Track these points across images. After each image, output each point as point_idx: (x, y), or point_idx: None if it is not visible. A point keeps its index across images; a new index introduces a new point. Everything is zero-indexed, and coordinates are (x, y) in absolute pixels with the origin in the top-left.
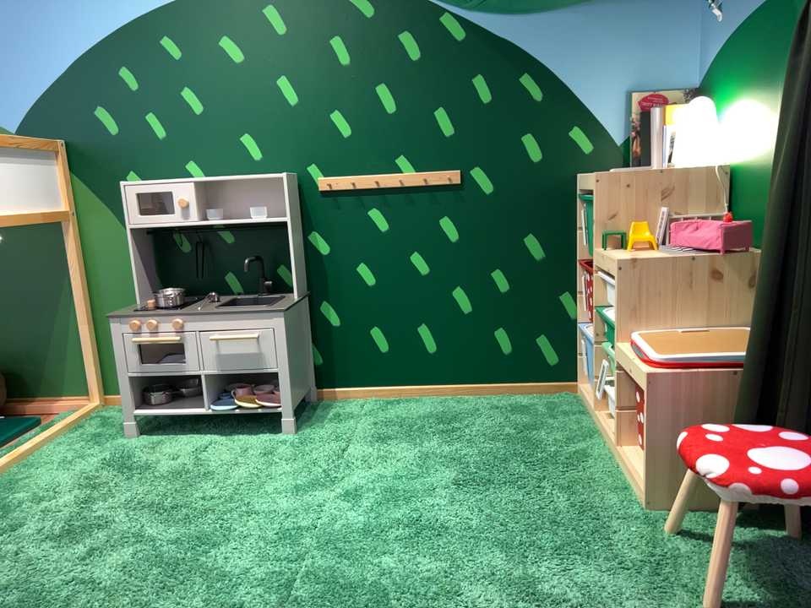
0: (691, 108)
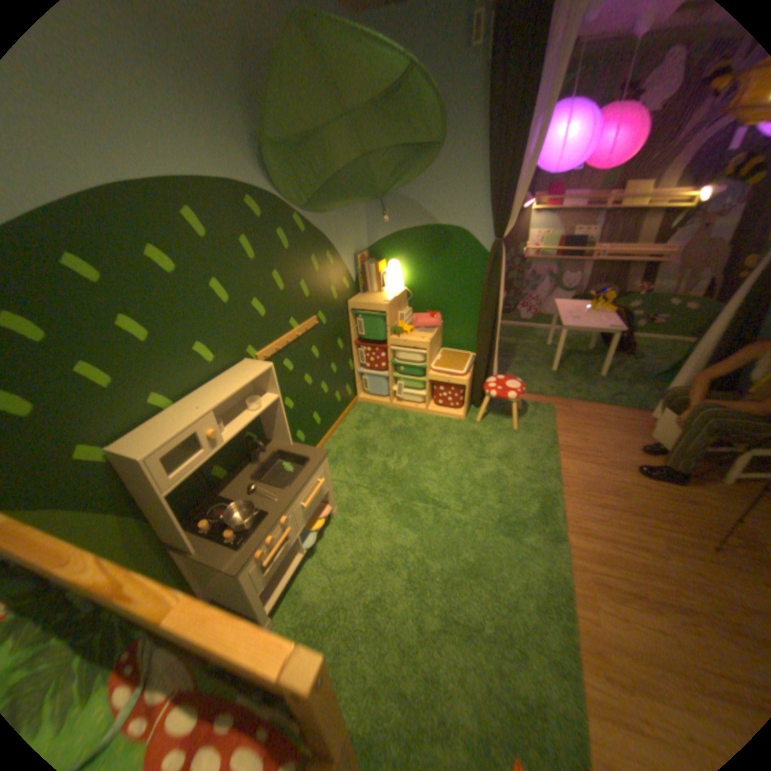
0: (392, 266)
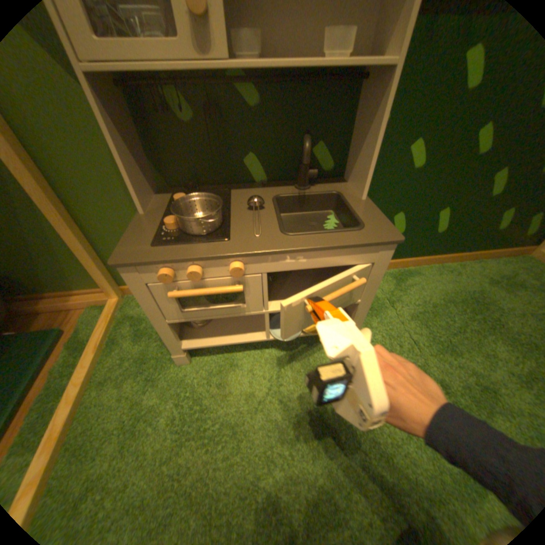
0: None
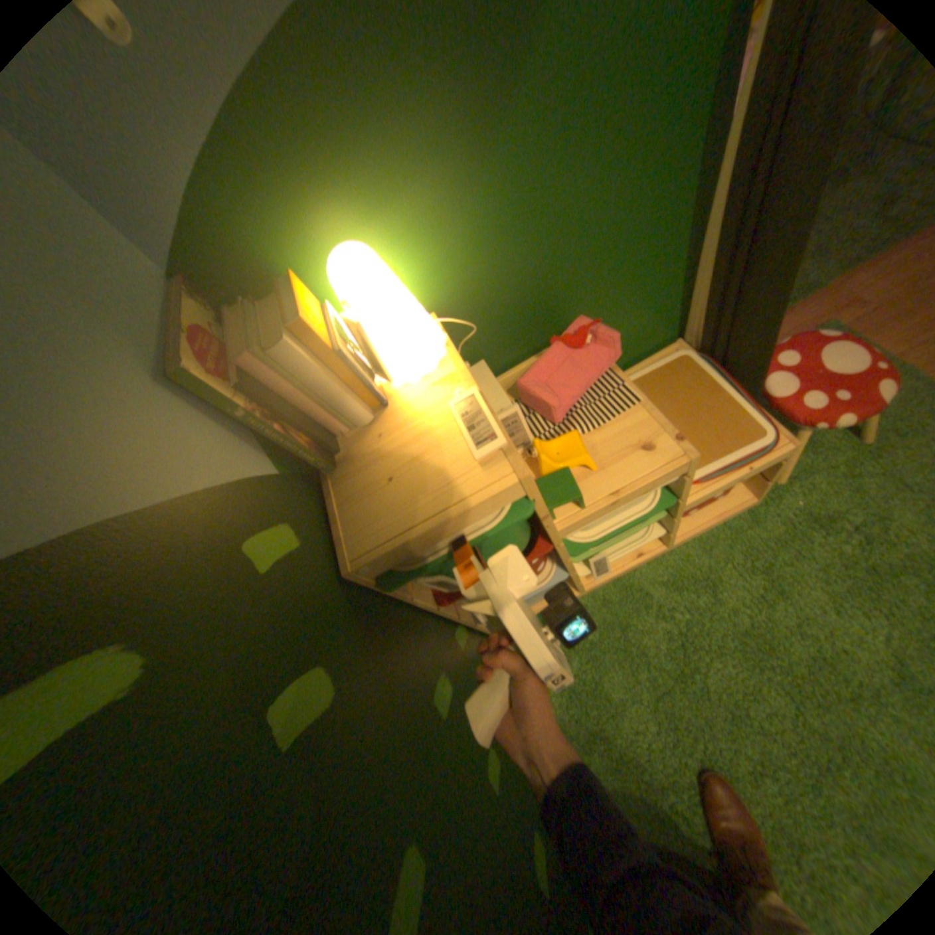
0: (360, 269)
